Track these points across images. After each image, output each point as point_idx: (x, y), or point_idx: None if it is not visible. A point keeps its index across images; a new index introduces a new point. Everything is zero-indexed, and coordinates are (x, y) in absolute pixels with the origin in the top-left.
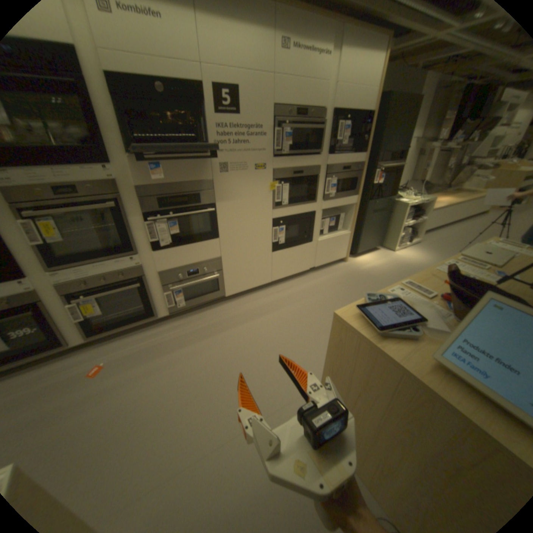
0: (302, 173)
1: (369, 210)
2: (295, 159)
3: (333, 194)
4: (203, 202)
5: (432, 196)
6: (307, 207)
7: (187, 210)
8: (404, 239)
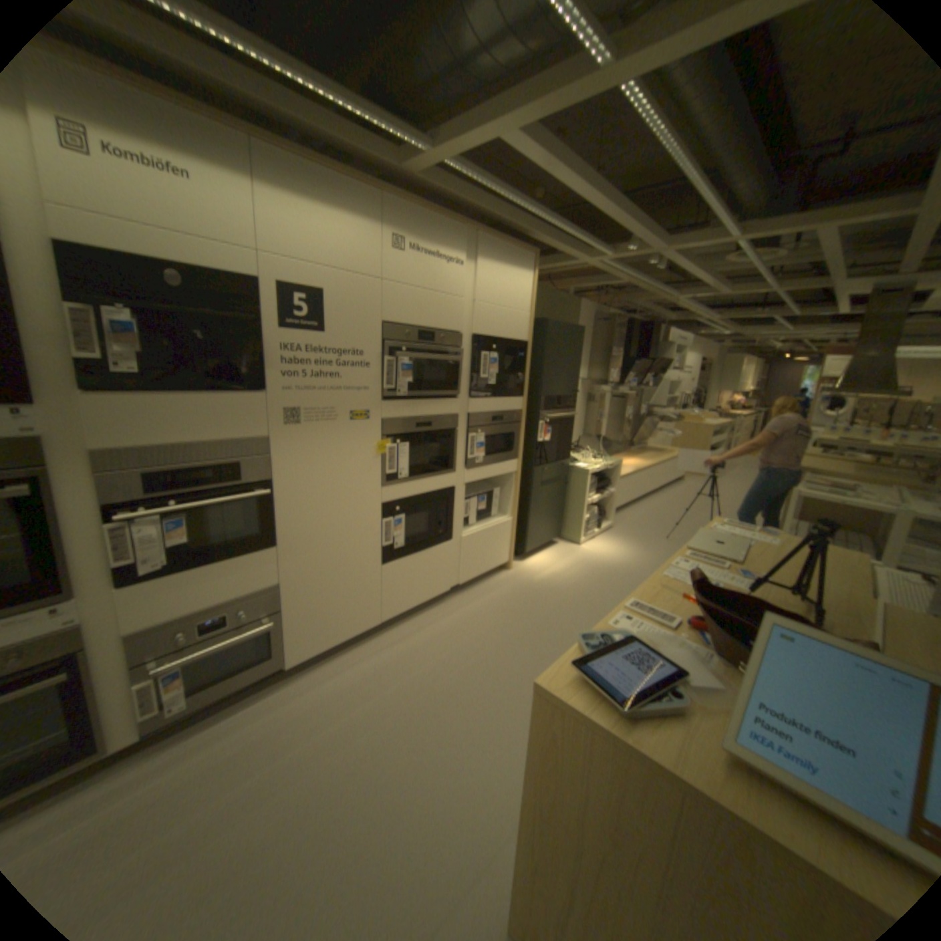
0: (431, 426)
1: (535, 482)
2: (418, 405)
3: (480, 459)
4: (246, 479)
5: (615, 459)
6: (441, 480)
7: (211, 495)
8: (590, 524)
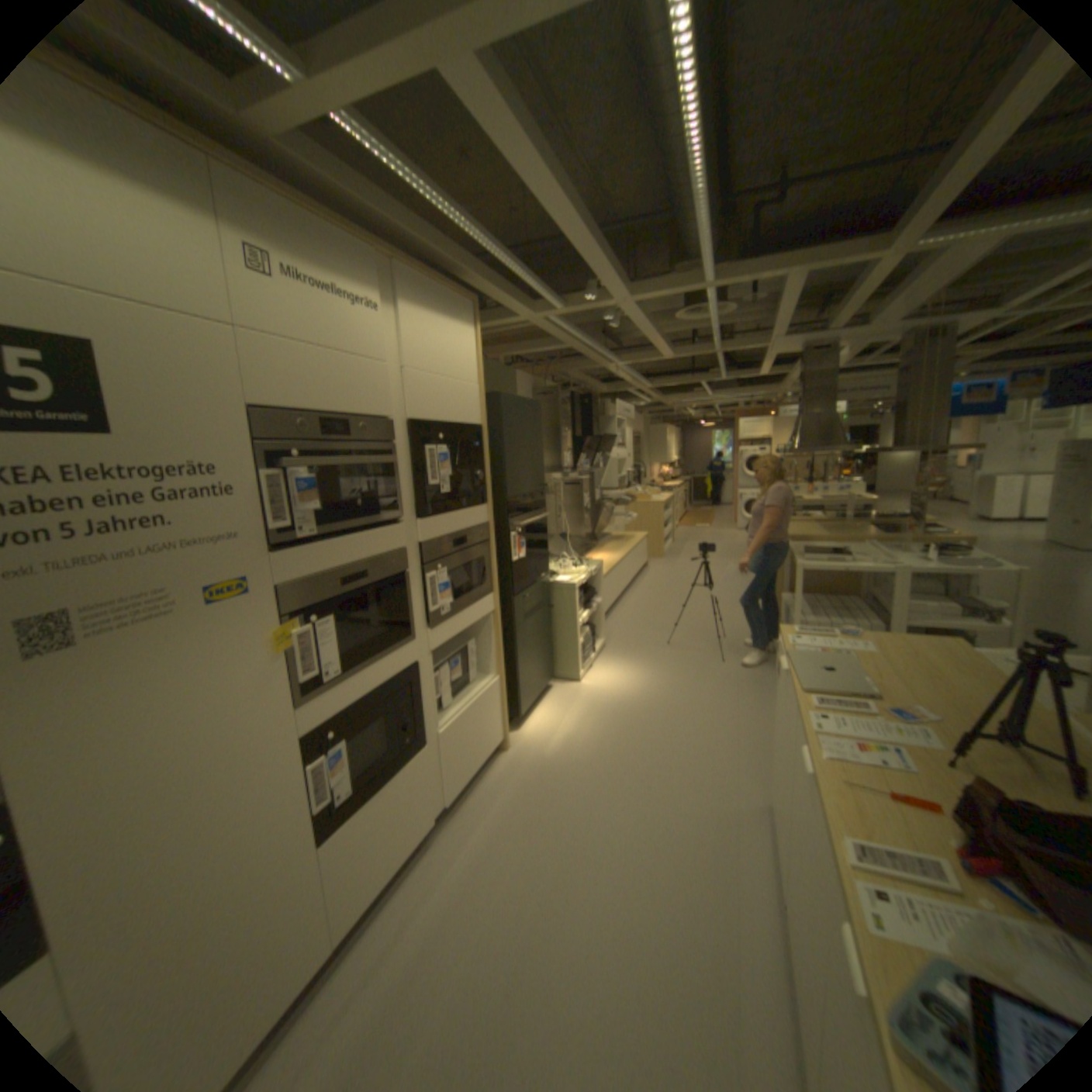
0: (366, 576)
1: (517, 617)
2: (340, 546)
3: (447, 607)
4: None
5: (594, 561)
6: (396, 659)
7: None
8: (586, 651)
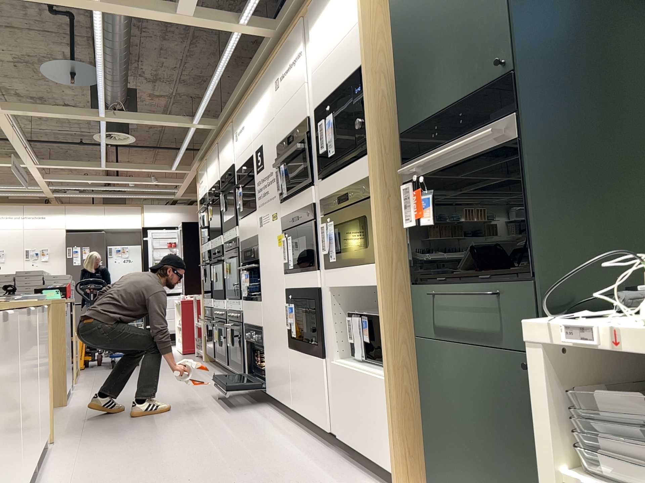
0: (299, 218)
1: (424, 320)
2: (293, 200)
3: (334, 255)
4: (254, 257)
5: None
6: (310, 277)
7: (251, 264)
8: None
